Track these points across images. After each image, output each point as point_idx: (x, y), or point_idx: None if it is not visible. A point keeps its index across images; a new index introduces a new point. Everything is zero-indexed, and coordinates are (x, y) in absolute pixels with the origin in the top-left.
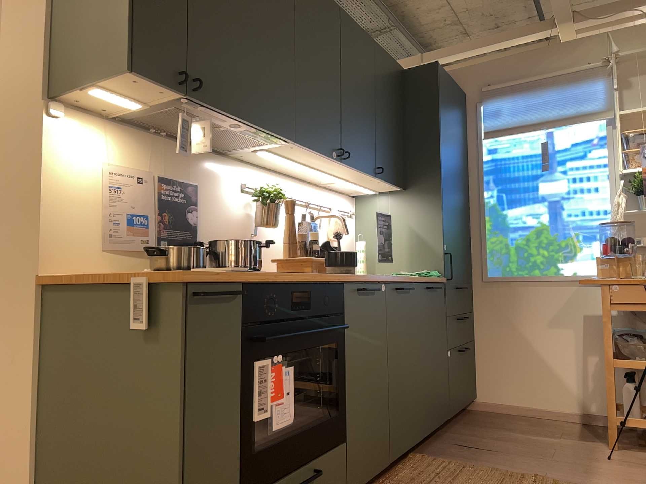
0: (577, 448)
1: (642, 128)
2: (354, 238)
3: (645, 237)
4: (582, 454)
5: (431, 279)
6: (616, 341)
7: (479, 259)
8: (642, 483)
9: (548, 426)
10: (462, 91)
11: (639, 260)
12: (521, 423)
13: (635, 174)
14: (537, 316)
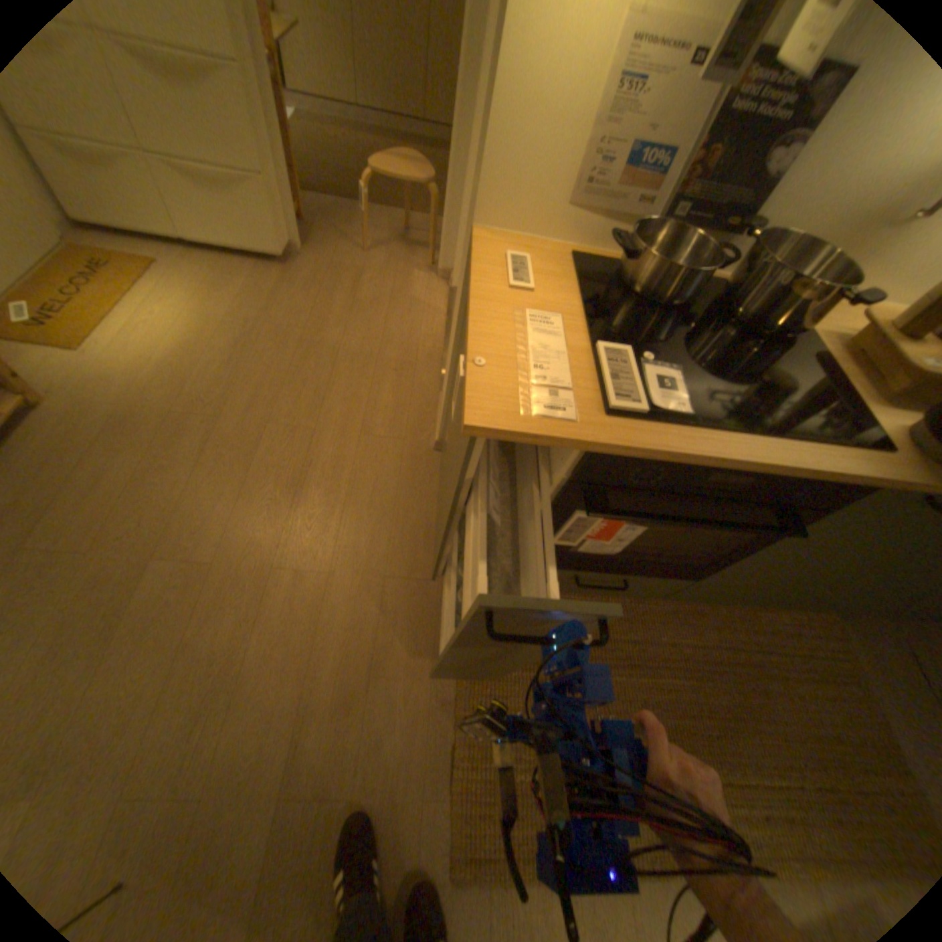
0: None
1: None
2: None
3: None
4: None
5: None
6: None
7: None
8: None
9: None
10: None
11: None
12: None
13: None
14: None
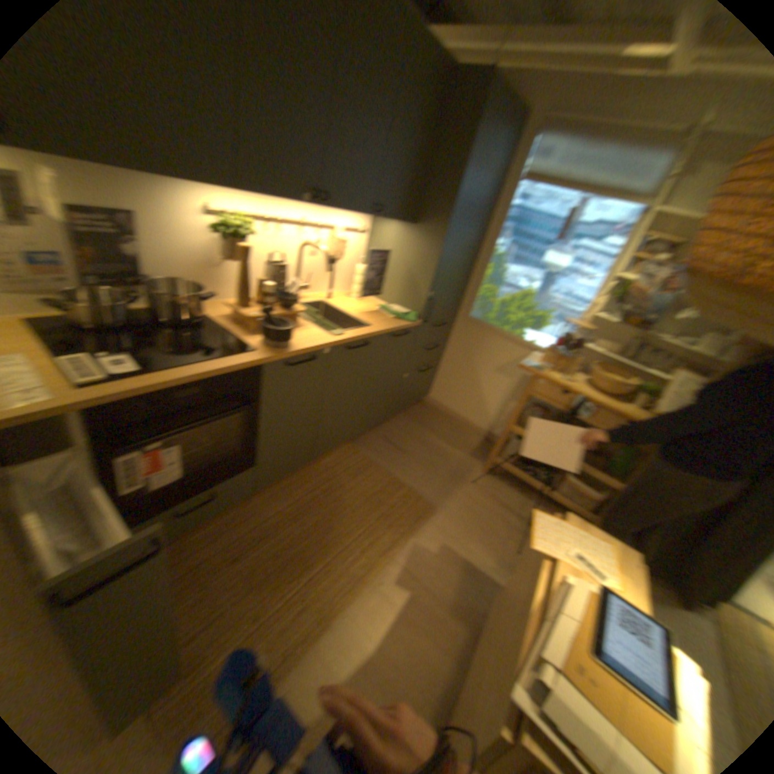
0: (459, 465)
1: (672, 233)
2: (356, 258)
3: (601, 339)
4: (457, 474)
5: (398, 326)
6: (524, 412)
7: (468, 300)
8: (473, 515)
9: (458, 436)
10: (527, 106)
11: (577, 363)
12: (442, 427)
13: (631, 280)
14: (489, 362)
